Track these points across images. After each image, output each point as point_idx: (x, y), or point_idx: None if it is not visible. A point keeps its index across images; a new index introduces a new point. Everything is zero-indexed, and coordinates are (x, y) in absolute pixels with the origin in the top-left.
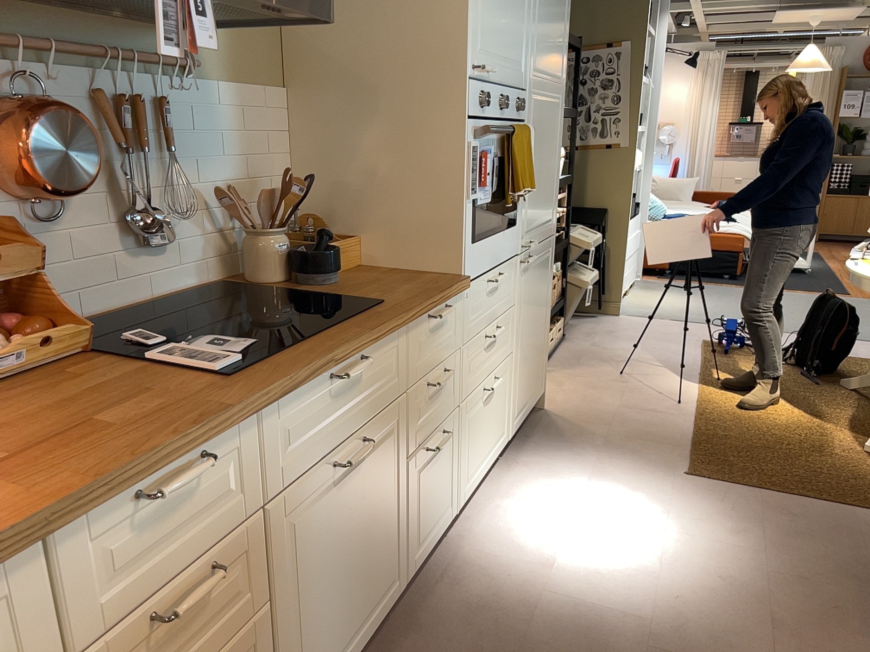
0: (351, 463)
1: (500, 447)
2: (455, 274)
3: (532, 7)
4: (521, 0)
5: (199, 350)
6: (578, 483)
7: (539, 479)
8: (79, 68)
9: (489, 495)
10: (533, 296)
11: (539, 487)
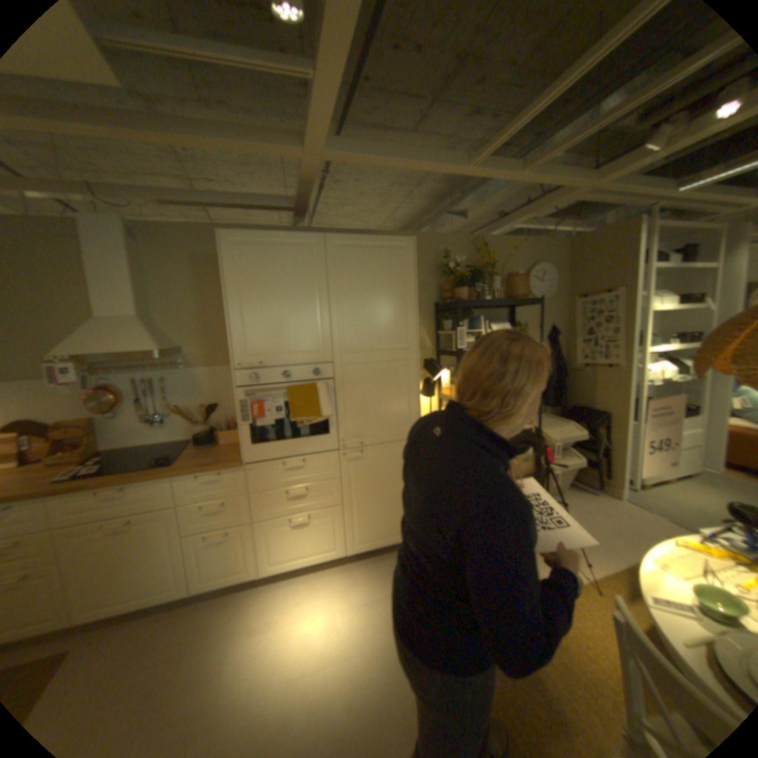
0: (102, 530)
1: (326, 558)
2: (239, 459)
3: (328, 319)
4: (306, 320)
5: (73, 473)
6: (347, 606)
7: (336, 590)
8: (125, 373)
9: (304, 582)
10: (373, 475)
11: (328, 594)
